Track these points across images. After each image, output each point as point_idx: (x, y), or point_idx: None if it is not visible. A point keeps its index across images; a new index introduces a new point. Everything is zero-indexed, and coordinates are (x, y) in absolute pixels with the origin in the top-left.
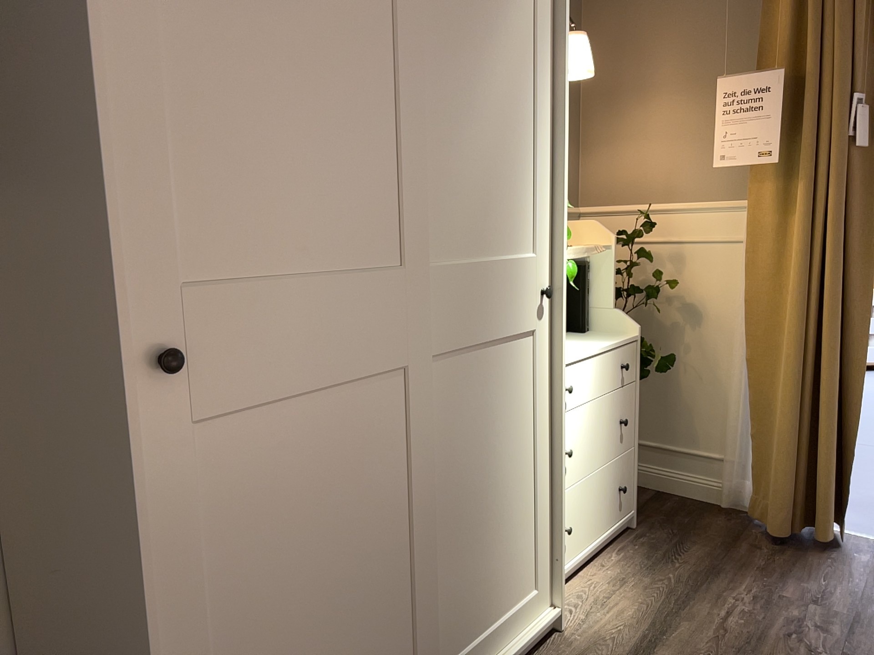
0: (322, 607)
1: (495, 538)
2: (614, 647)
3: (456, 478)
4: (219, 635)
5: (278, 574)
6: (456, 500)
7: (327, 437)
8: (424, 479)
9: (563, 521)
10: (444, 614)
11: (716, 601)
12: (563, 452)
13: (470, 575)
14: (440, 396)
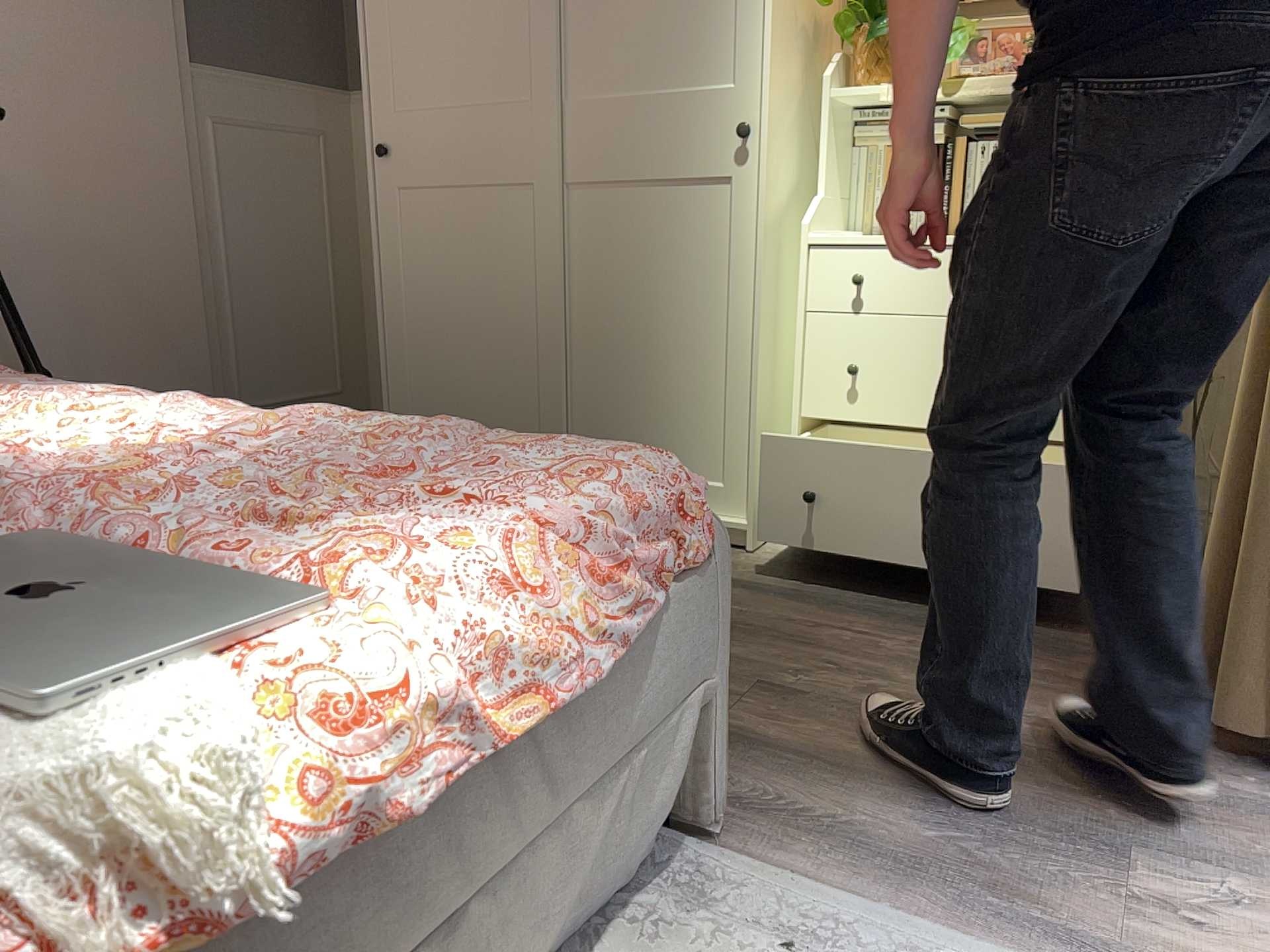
0: (471, 336)
1: (661, 388)
2: (740, 574)
3: (608, 305)
4: (415, 314)
5: (445, 298)
6: (608, 324)
7: (476, 223)
8: (552, 283)
9: (760, 421)
10: (591, 419)
11: (899, 634)
12: (763, 335)
13: (623, 404)
14: (590, 223)
